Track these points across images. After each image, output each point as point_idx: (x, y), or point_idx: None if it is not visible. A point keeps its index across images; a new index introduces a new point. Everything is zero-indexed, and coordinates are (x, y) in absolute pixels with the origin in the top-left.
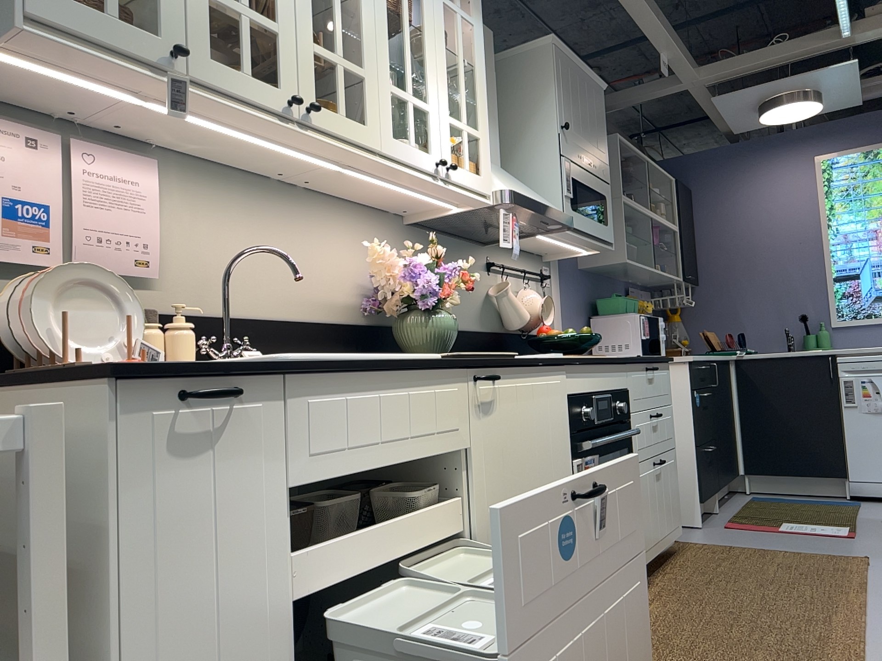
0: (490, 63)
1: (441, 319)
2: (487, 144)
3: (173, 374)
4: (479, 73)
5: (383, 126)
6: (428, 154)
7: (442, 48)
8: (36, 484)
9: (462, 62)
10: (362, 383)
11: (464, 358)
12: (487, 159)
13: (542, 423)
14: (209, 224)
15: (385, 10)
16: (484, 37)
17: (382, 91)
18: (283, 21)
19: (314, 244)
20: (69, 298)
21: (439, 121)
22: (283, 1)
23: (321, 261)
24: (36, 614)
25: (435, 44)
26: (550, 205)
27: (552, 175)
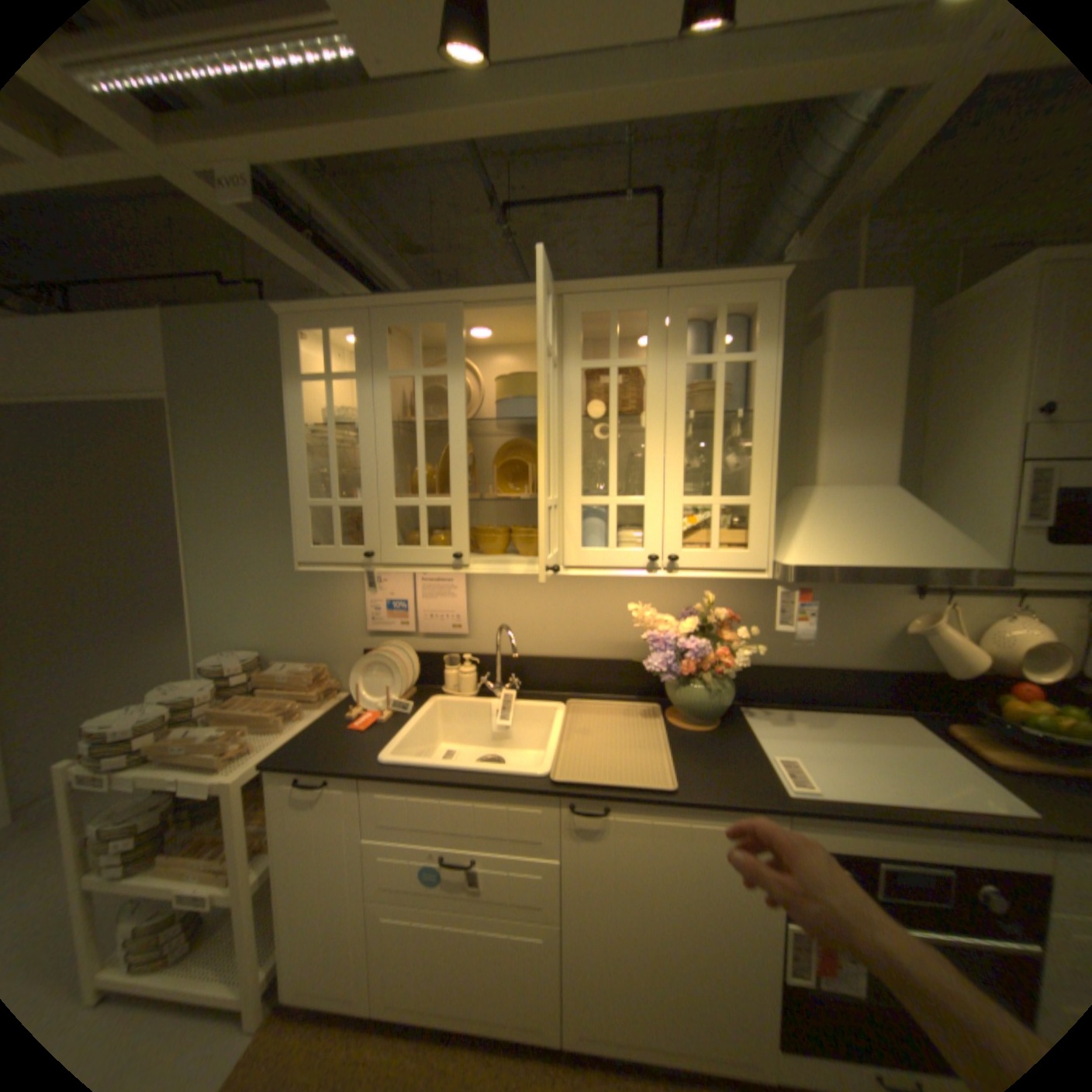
0: (888, 341)
1: (698, 690)
2: (764, 509)
3: (288, 774)
4: (758, 421)
5: (568, 542)
6: (638, 551)
7: (677, 423)
8: (227, 812)
9: (718, 422)
10: (426, 792)
11: (574, 782)
12: (763, 527)
13: (705, 870)
14: (508, 594)
15: (578, 426)
16: (878, 307)
17: (568, 510)
18: (456, 494)
19: (605, 596)
20: (377, 669)
21: (663, 510)
22: (456, 478)
23: (612, 609)
24: (231, 857)
25: (664, 423)
26: (942, 556)
27: (1003, 490)
